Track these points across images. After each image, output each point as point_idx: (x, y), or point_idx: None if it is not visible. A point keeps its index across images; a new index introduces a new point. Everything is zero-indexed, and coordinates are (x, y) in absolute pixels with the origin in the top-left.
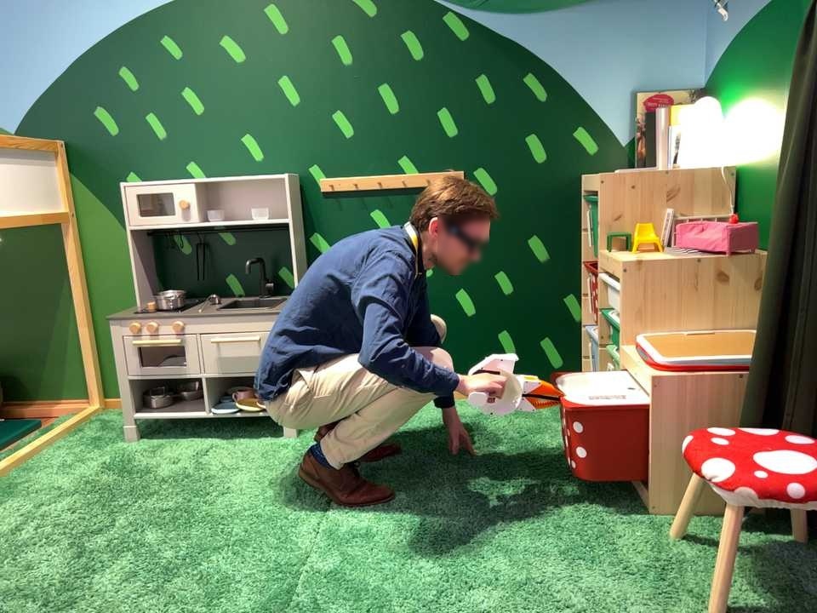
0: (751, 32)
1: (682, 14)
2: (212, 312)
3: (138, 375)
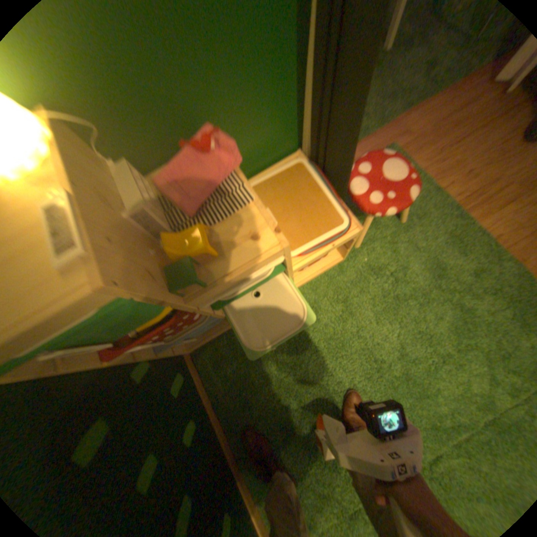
0: None
1: None
2: None
3: None
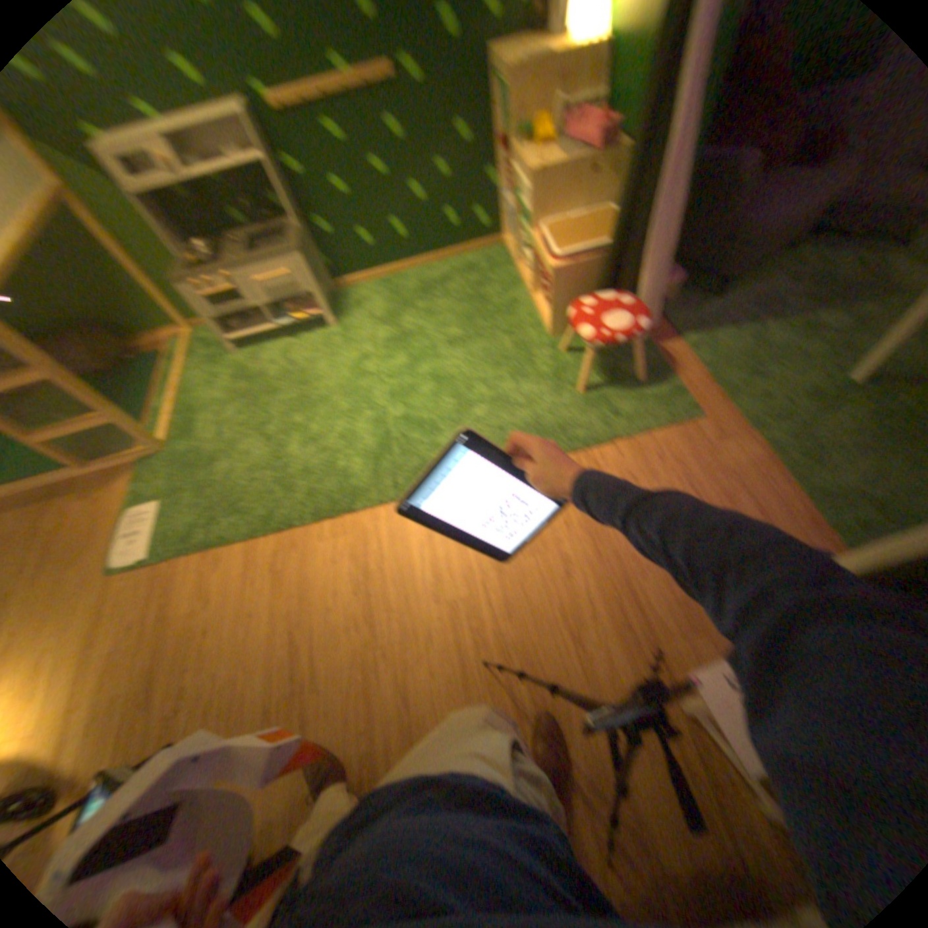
0: None
1: None
2: (239, 256)
3: (212, 314)
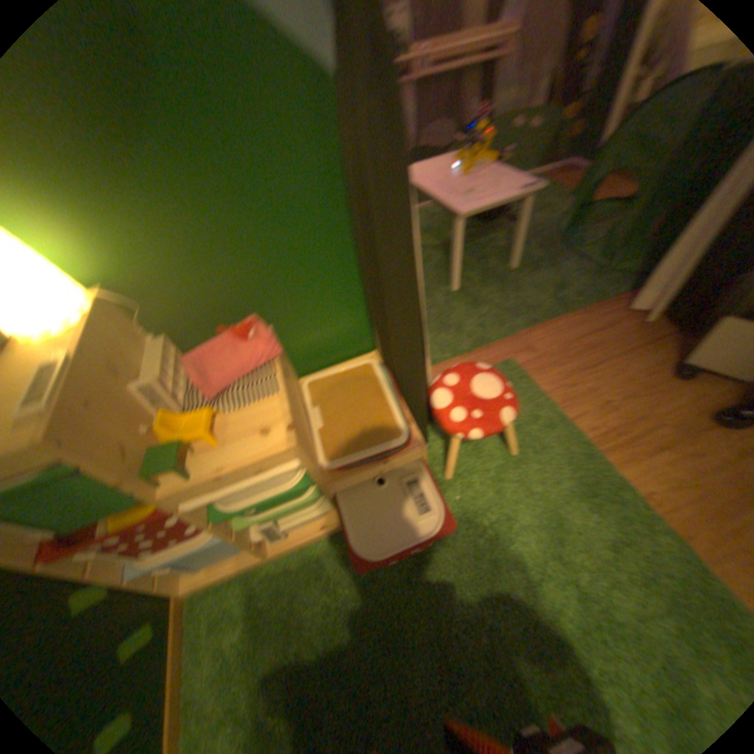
0: None
1: None
2: None
3: None
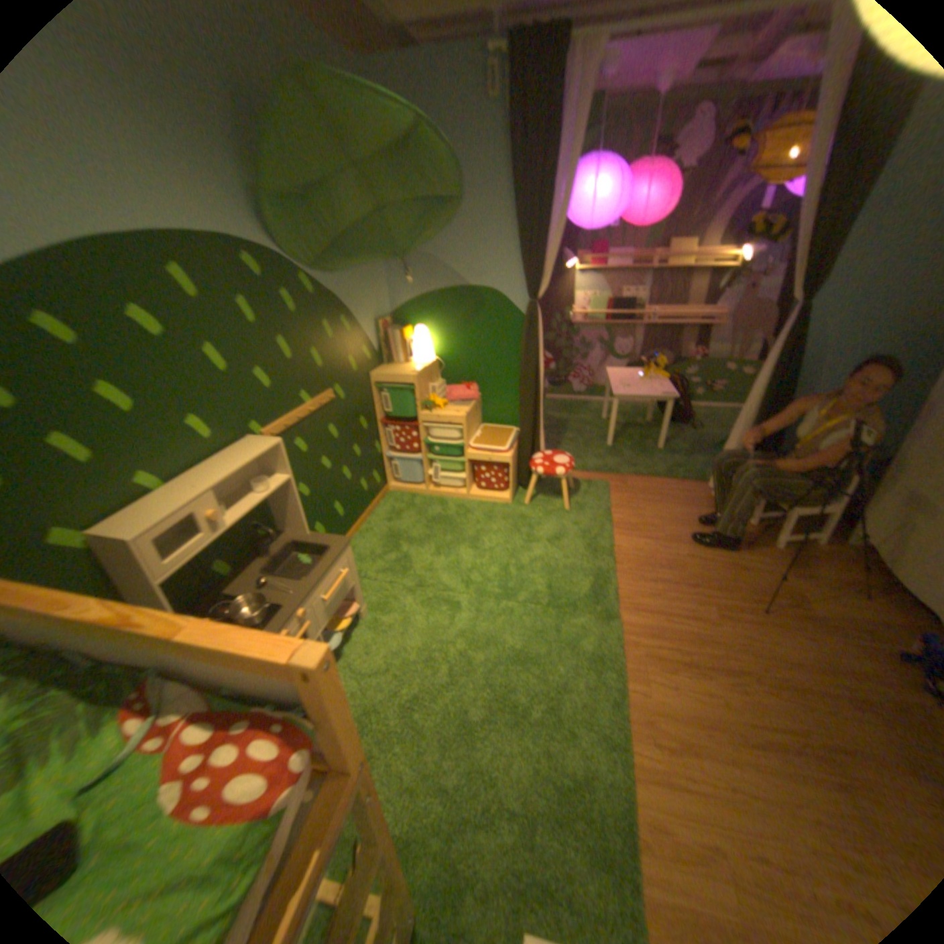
0: (437, 297)
1: (379, 274)
2: (301, 582)
3: None
